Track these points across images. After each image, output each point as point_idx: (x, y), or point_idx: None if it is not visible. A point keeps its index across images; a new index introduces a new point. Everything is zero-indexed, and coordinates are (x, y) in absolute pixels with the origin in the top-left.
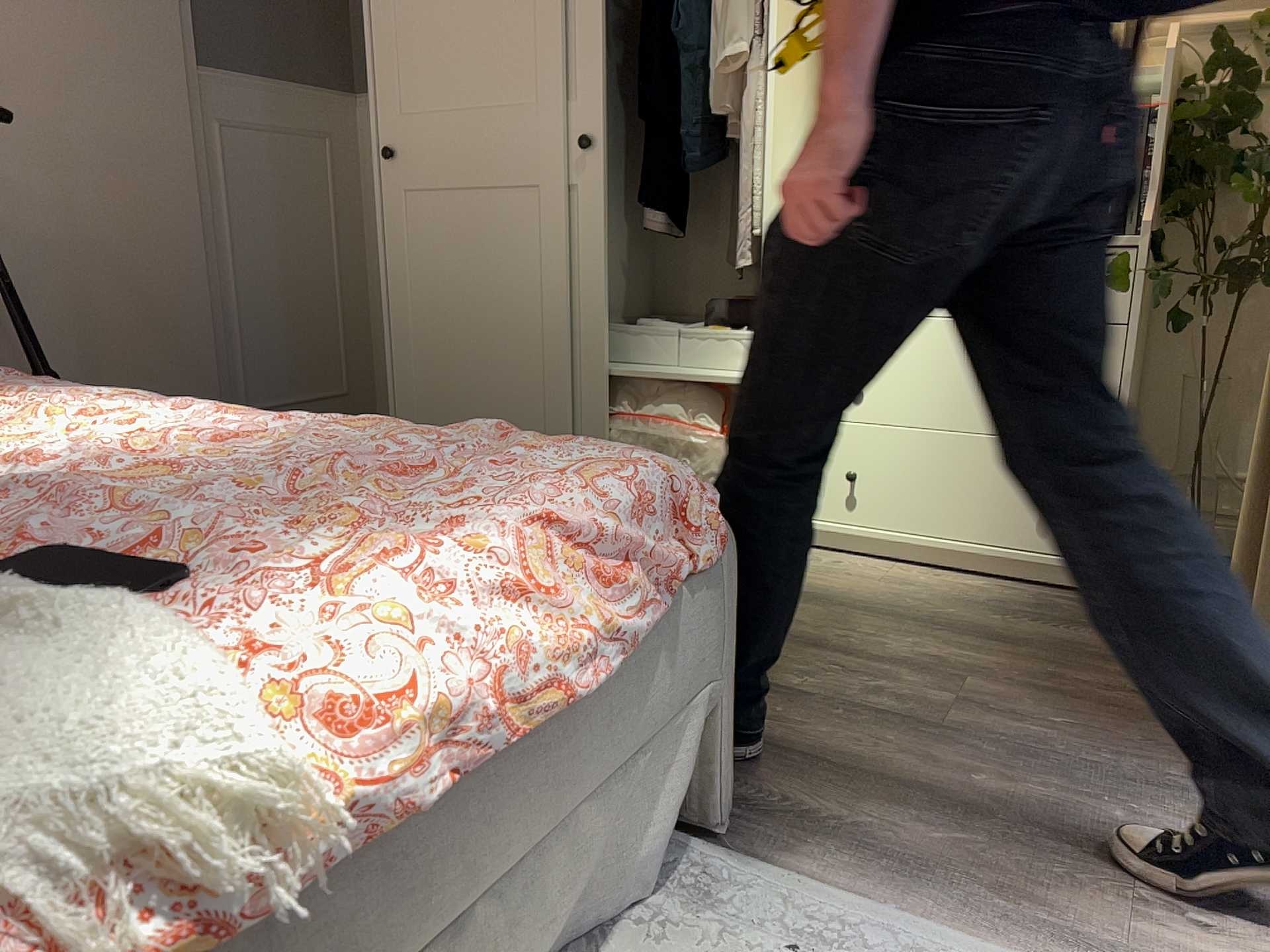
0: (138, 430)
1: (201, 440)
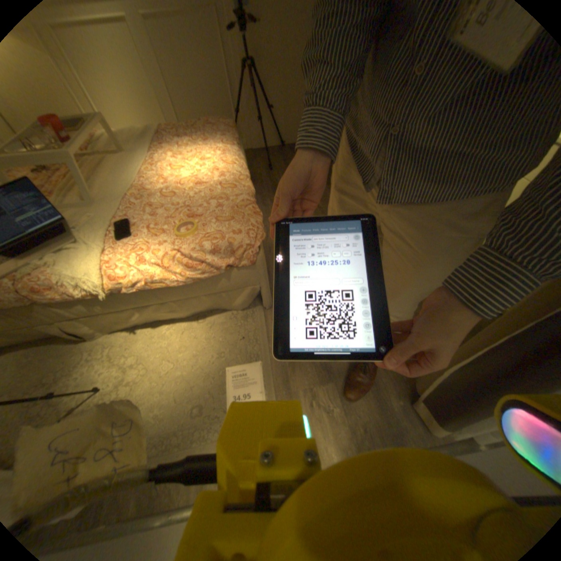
0: (203, 167)
1: (198, 180)
